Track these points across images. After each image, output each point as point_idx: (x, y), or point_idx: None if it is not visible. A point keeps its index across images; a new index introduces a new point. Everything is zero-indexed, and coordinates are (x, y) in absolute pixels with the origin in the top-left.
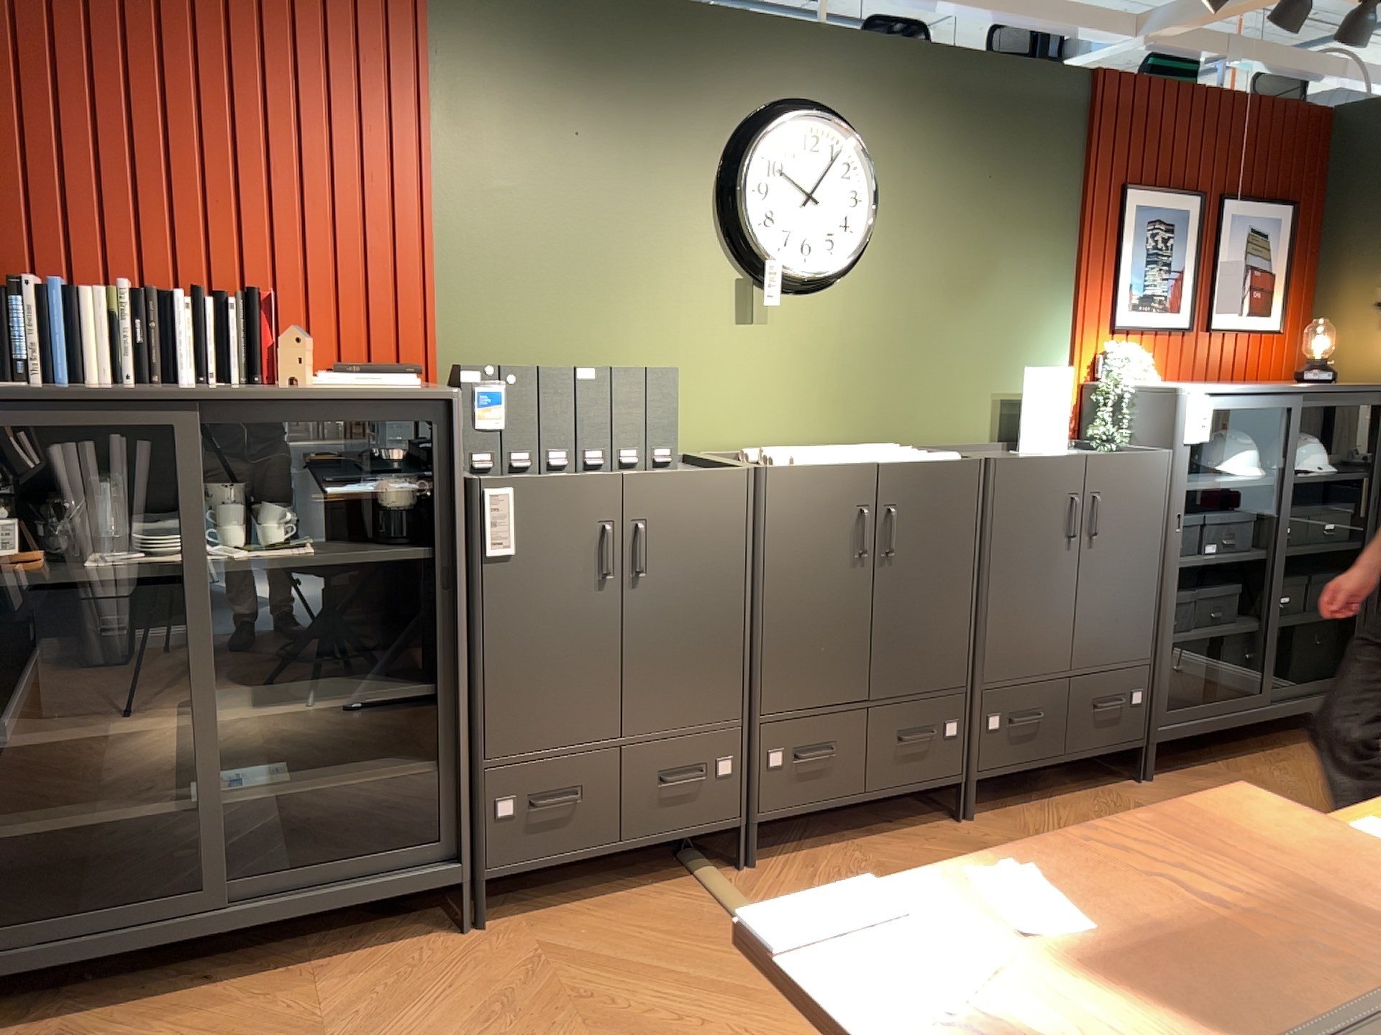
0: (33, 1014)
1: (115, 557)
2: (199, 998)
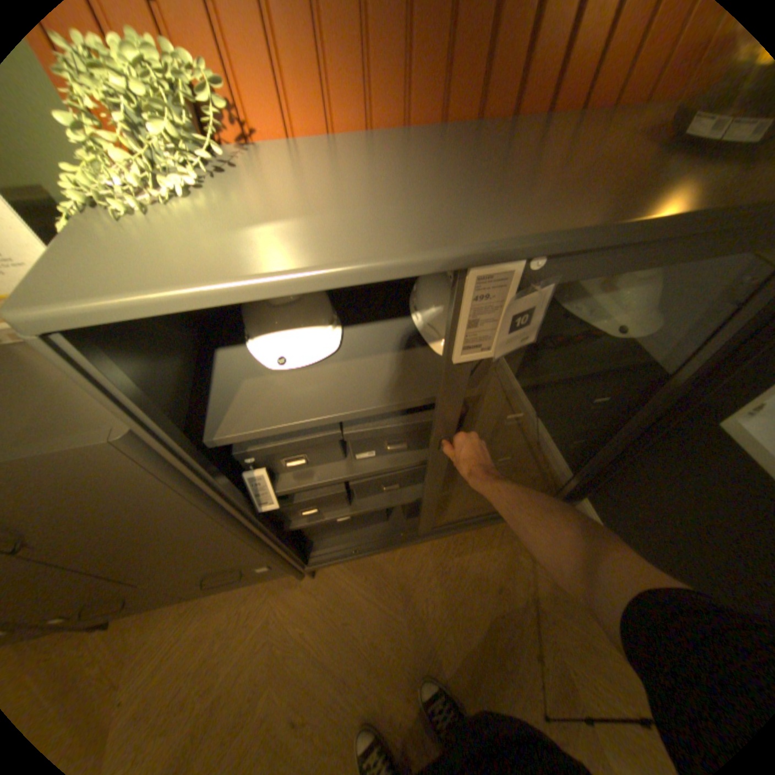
0: None
1: None
2: None
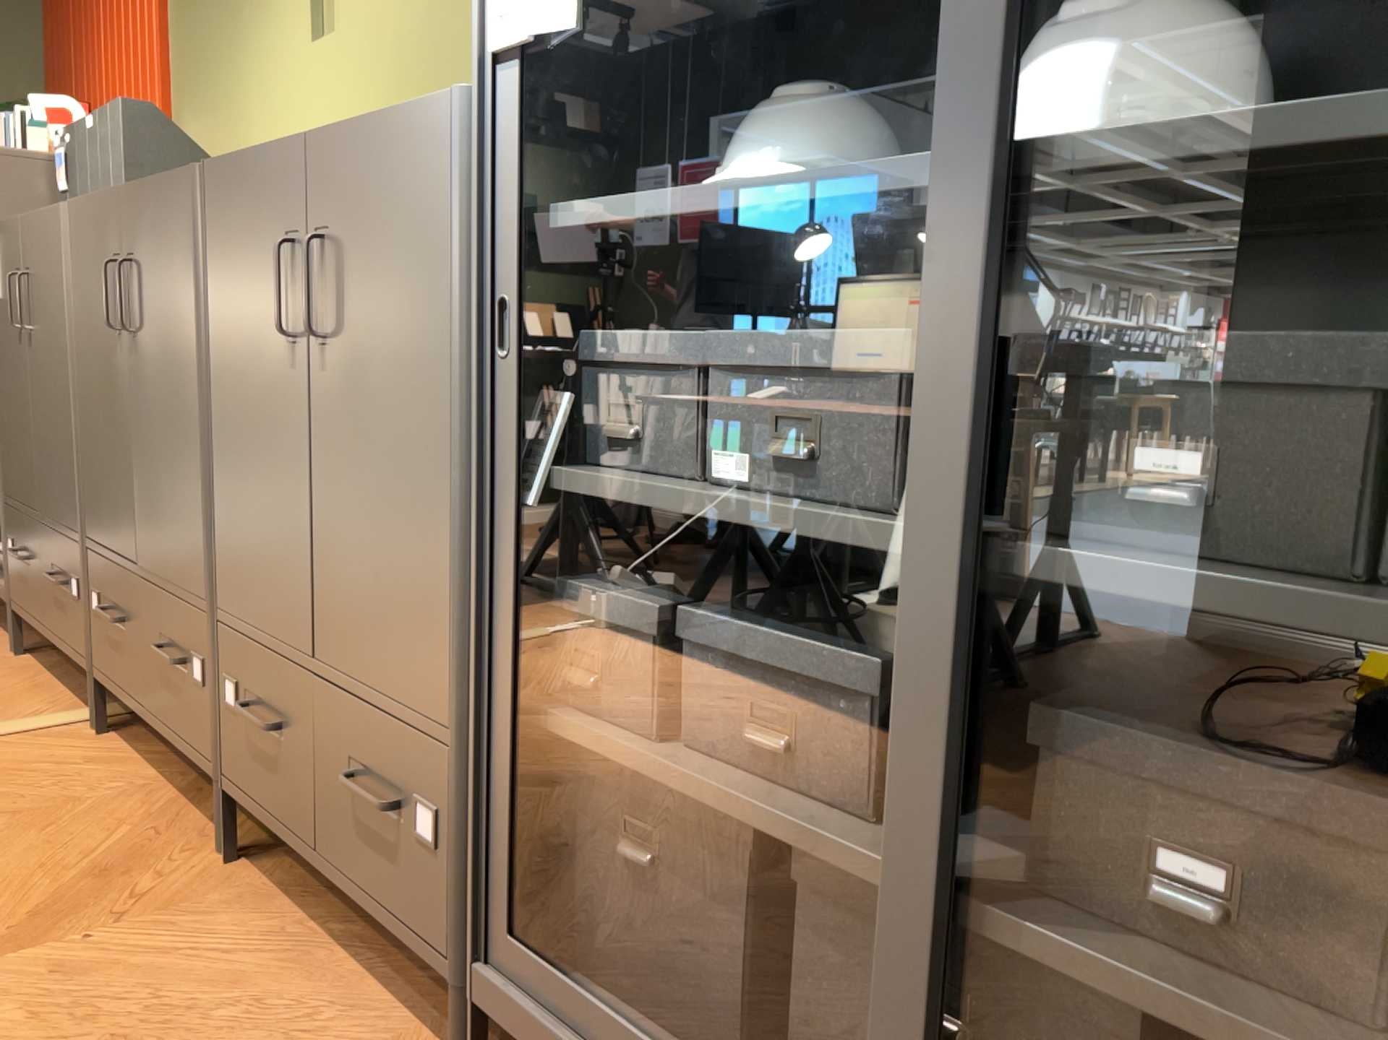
0: None
1: None
2: None
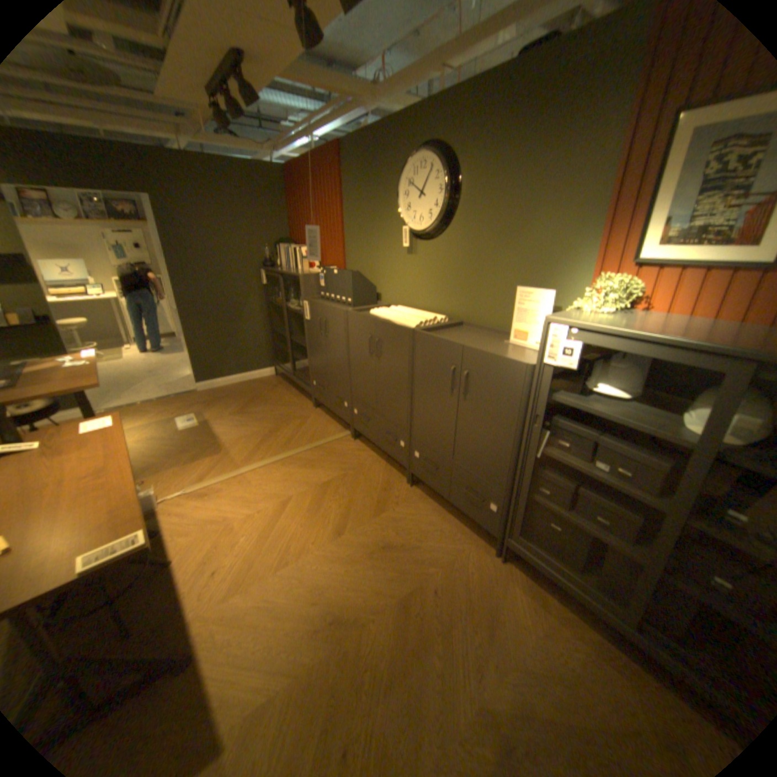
0: (286, 380)
1: (289, 303)
2: (290, 390)
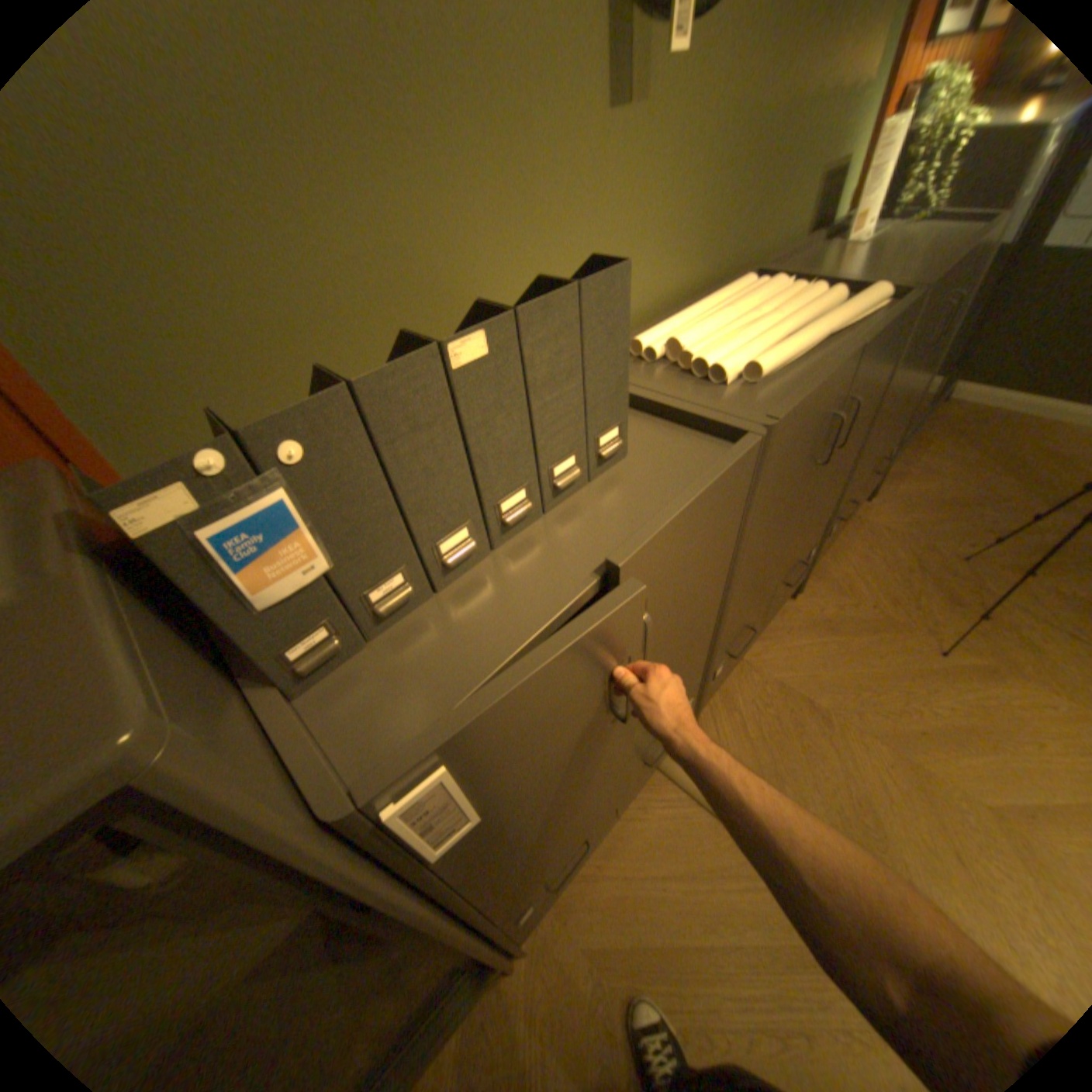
0: None
1: None
2: None
